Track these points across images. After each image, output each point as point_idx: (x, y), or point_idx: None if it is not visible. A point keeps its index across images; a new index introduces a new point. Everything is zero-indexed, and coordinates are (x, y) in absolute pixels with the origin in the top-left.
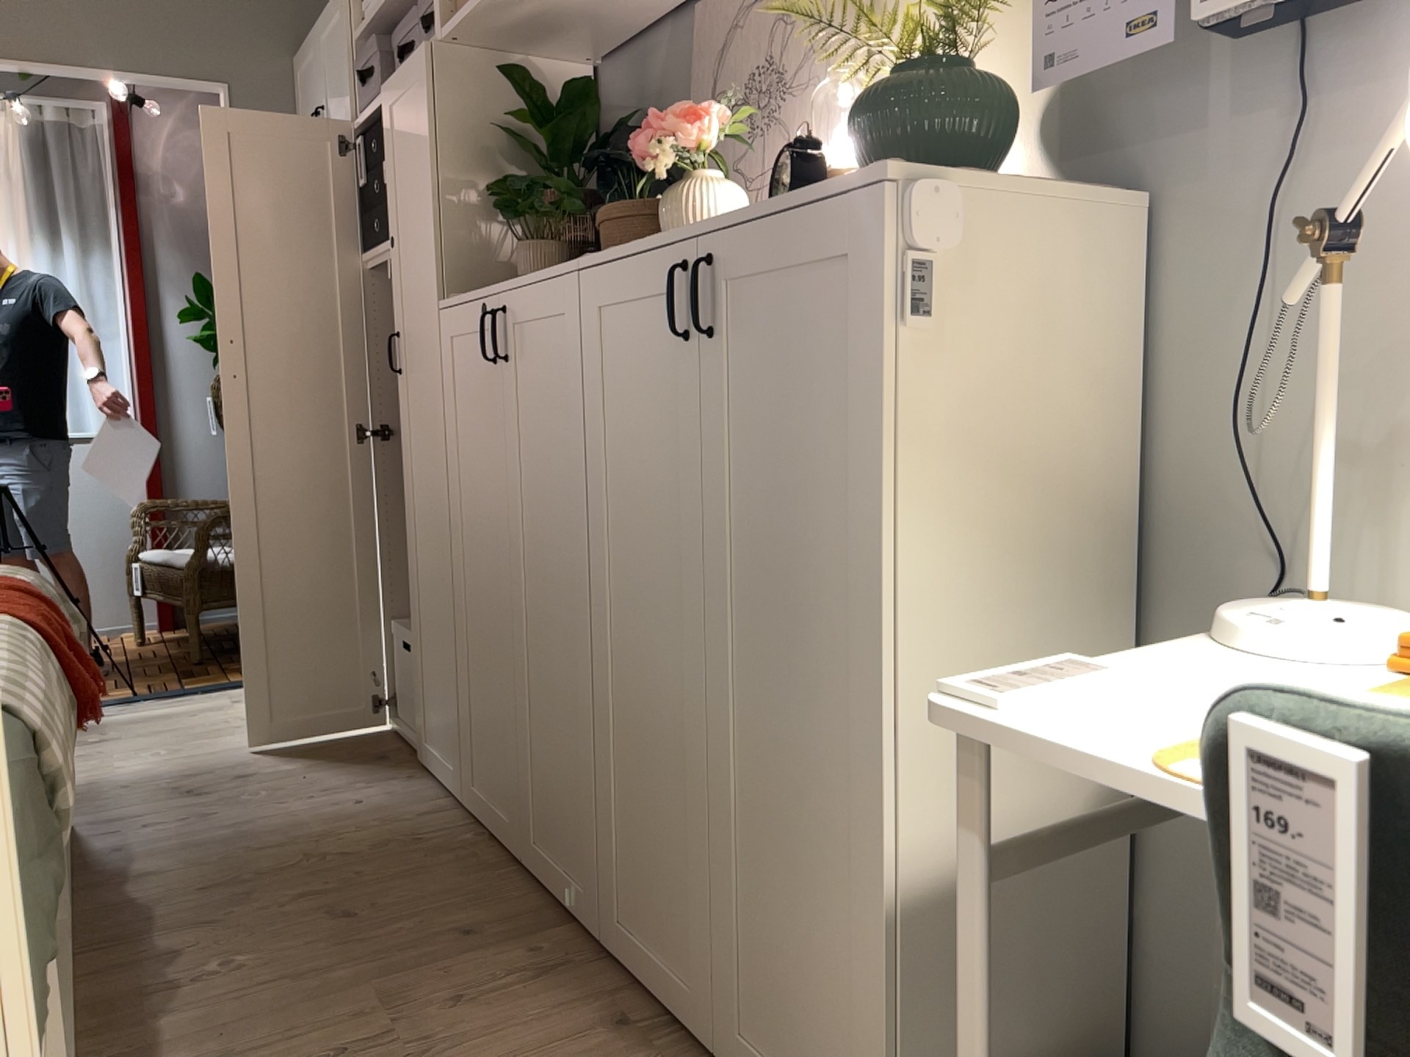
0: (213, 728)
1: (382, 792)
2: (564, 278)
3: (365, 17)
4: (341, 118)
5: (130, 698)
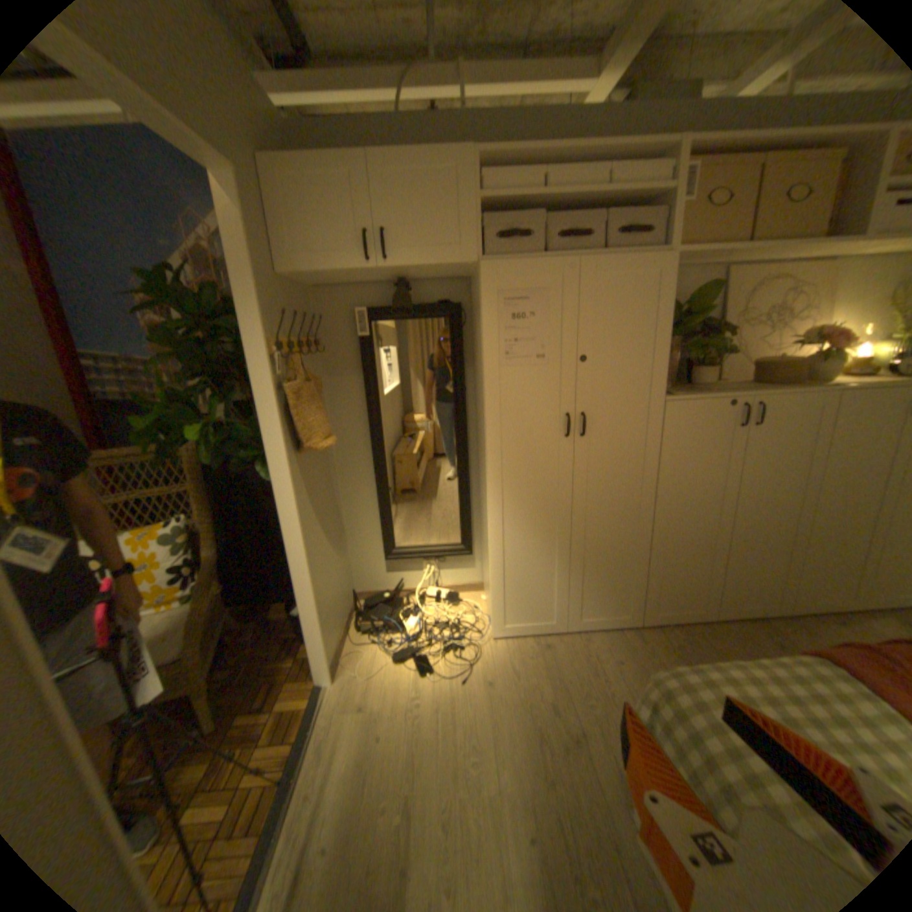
0: (427, 727)
1: (603, 653)
2: (829, 394)
3: (484, 184)
4: (448, 254)
5: (282, 792)
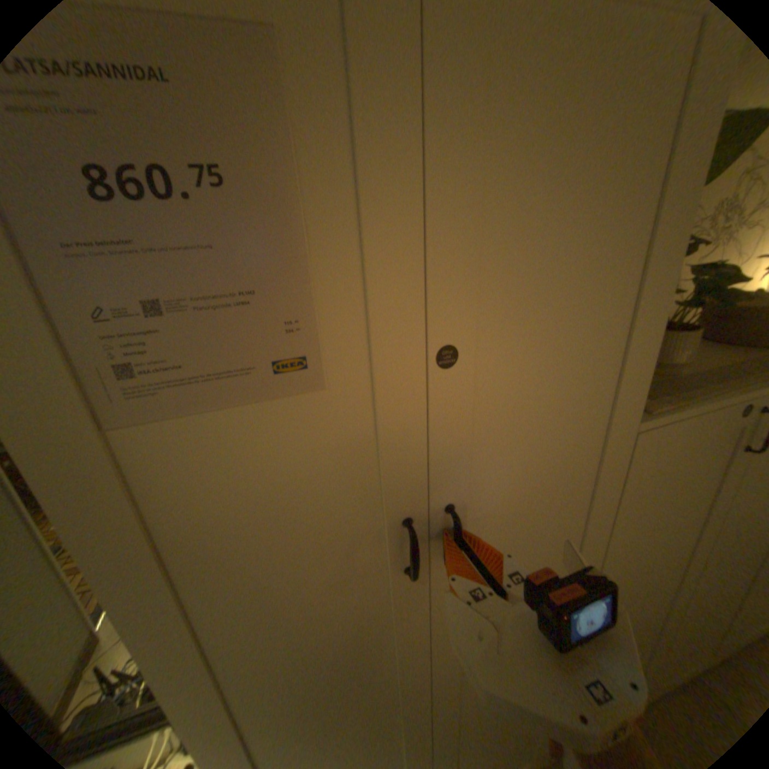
0: None
1: None
2: None
3: None
4: None
5: None
